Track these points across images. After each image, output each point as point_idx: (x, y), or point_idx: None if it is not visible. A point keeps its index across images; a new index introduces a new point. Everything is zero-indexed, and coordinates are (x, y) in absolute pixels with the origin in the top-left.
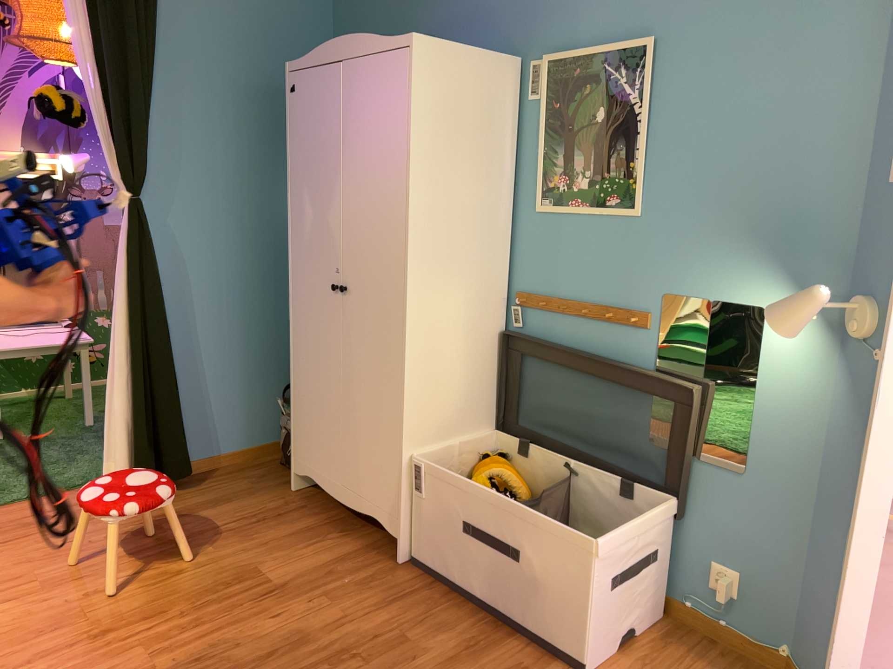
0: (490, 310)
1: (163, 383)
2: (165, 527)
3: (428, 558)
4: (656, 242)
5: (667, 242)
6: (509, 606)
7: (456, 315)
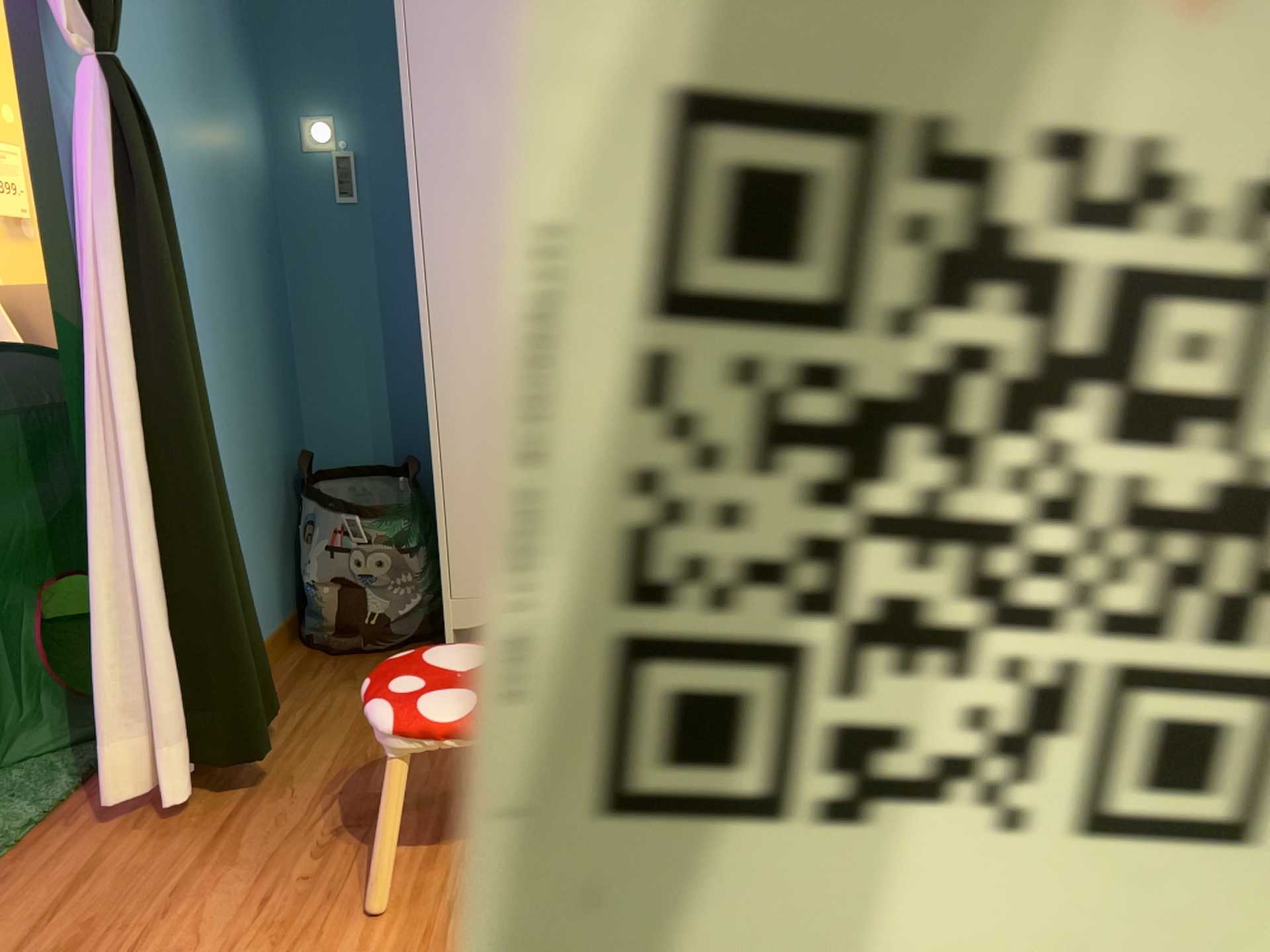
0: None
1: (222, 511)
2: (378, 790)
3: None
4: None
5: None
6: None
7: None
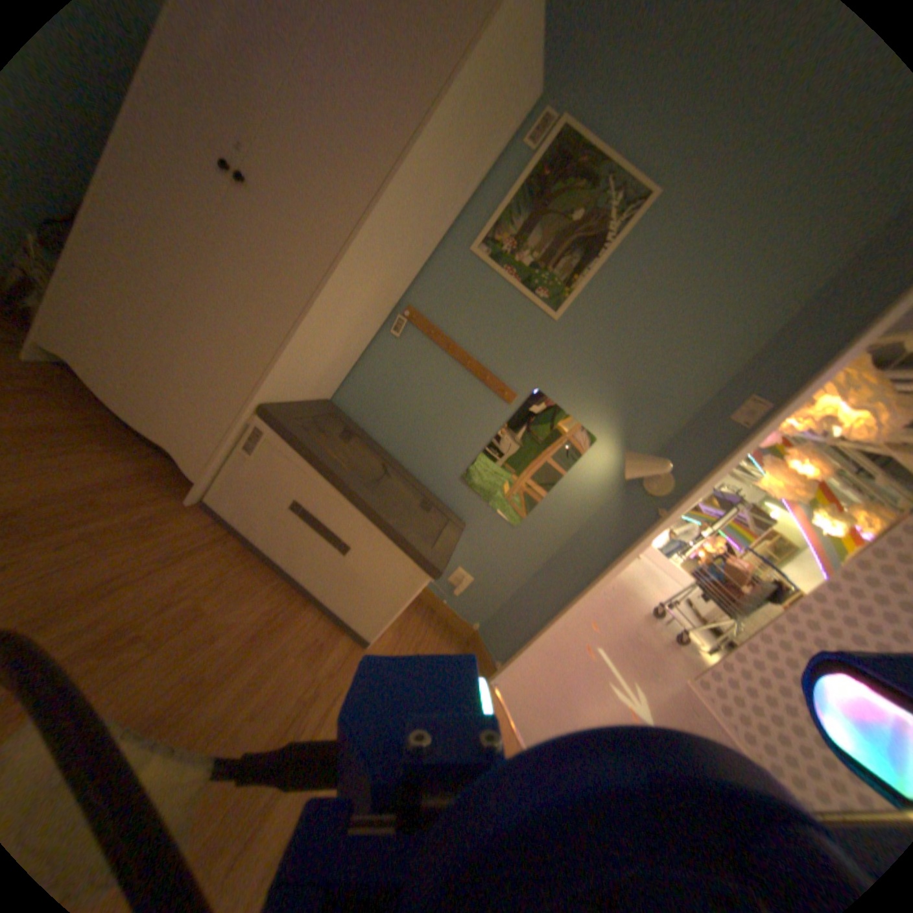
0: (382, 311)
1: None
2: None
3: (227, 511)
4: (554, 350)
5: (561, 356)
6: (311, 581)
7: (363, 302)
